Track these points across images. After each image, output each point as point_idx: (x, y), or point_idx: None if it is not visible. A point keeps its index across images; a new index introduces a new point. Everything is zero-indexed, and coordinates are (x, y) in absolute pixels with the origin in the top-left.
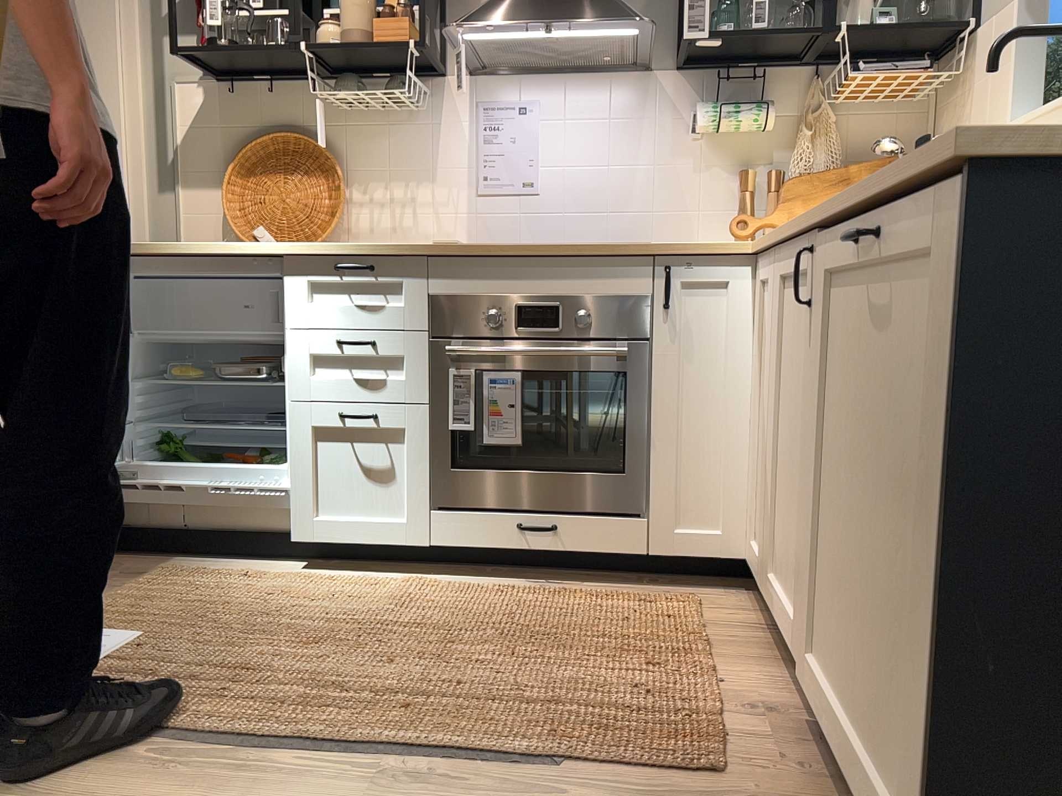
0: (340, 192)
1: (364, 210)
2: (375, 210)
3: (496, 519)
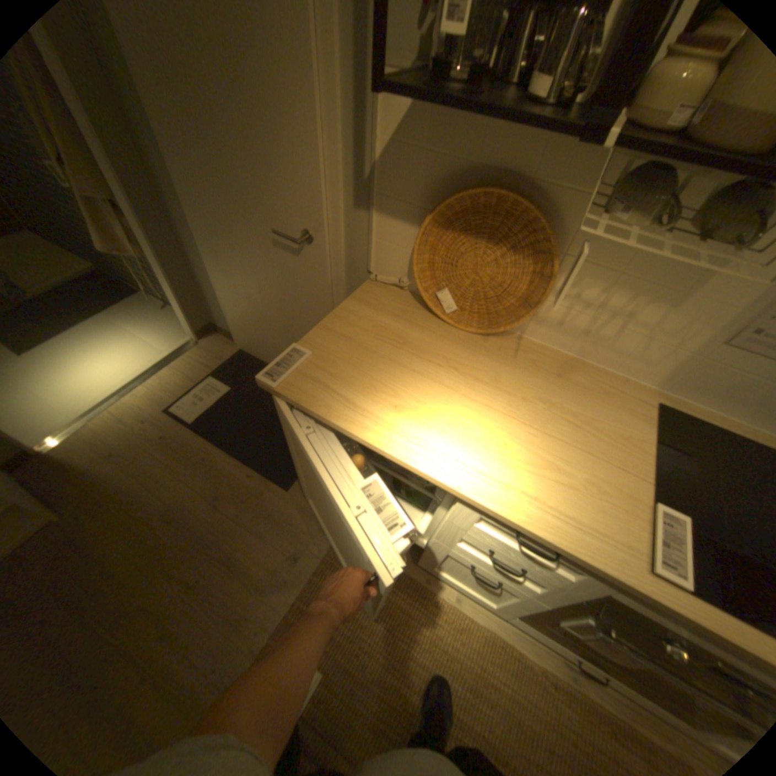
0: (549, 290)
1: (566, 301)
2: (580, 305)
3: (564, 647)
